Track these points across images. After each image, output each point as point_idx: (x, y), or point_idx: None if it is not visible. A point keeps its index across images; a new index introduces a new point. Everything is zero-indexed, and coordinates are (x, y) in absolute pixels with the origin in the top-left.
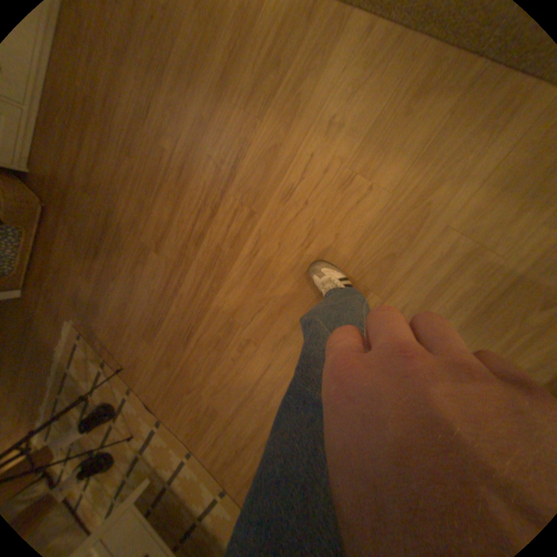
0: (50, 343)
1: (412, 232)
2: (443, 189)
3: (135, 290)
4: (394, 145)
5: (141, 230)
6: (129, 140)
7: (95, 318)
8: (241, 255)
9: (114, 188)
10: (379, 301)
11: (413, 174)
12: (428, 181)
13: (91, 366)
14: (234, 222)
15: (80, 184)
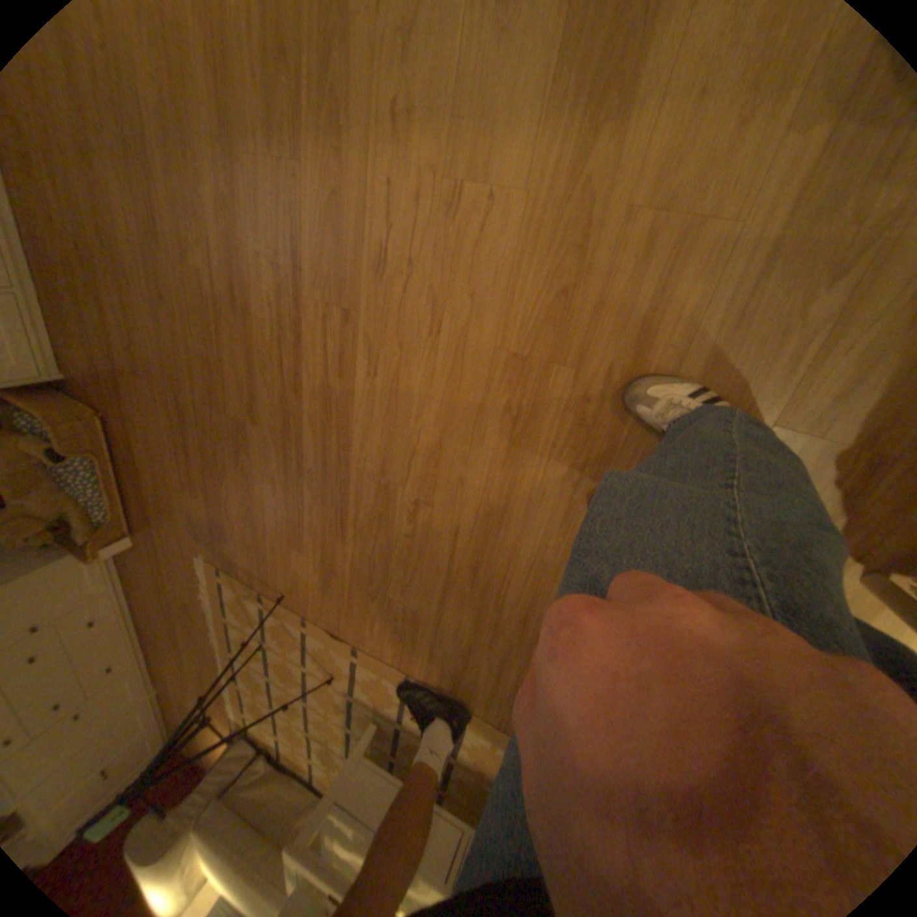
0: (189, 591)
1: (578, 239)
2: (602, 142)
3: (250, 484)
4: (500, 102)
5: (220, 399)
6: (149, 275)
7: (222, 540)
8: (356, 380)
9: (164, 354)
10: (569, 374)
11: (546, 139)
12: (573, 141)
13: (246, 603)
14: (326, 336)
15: (124, 366)
